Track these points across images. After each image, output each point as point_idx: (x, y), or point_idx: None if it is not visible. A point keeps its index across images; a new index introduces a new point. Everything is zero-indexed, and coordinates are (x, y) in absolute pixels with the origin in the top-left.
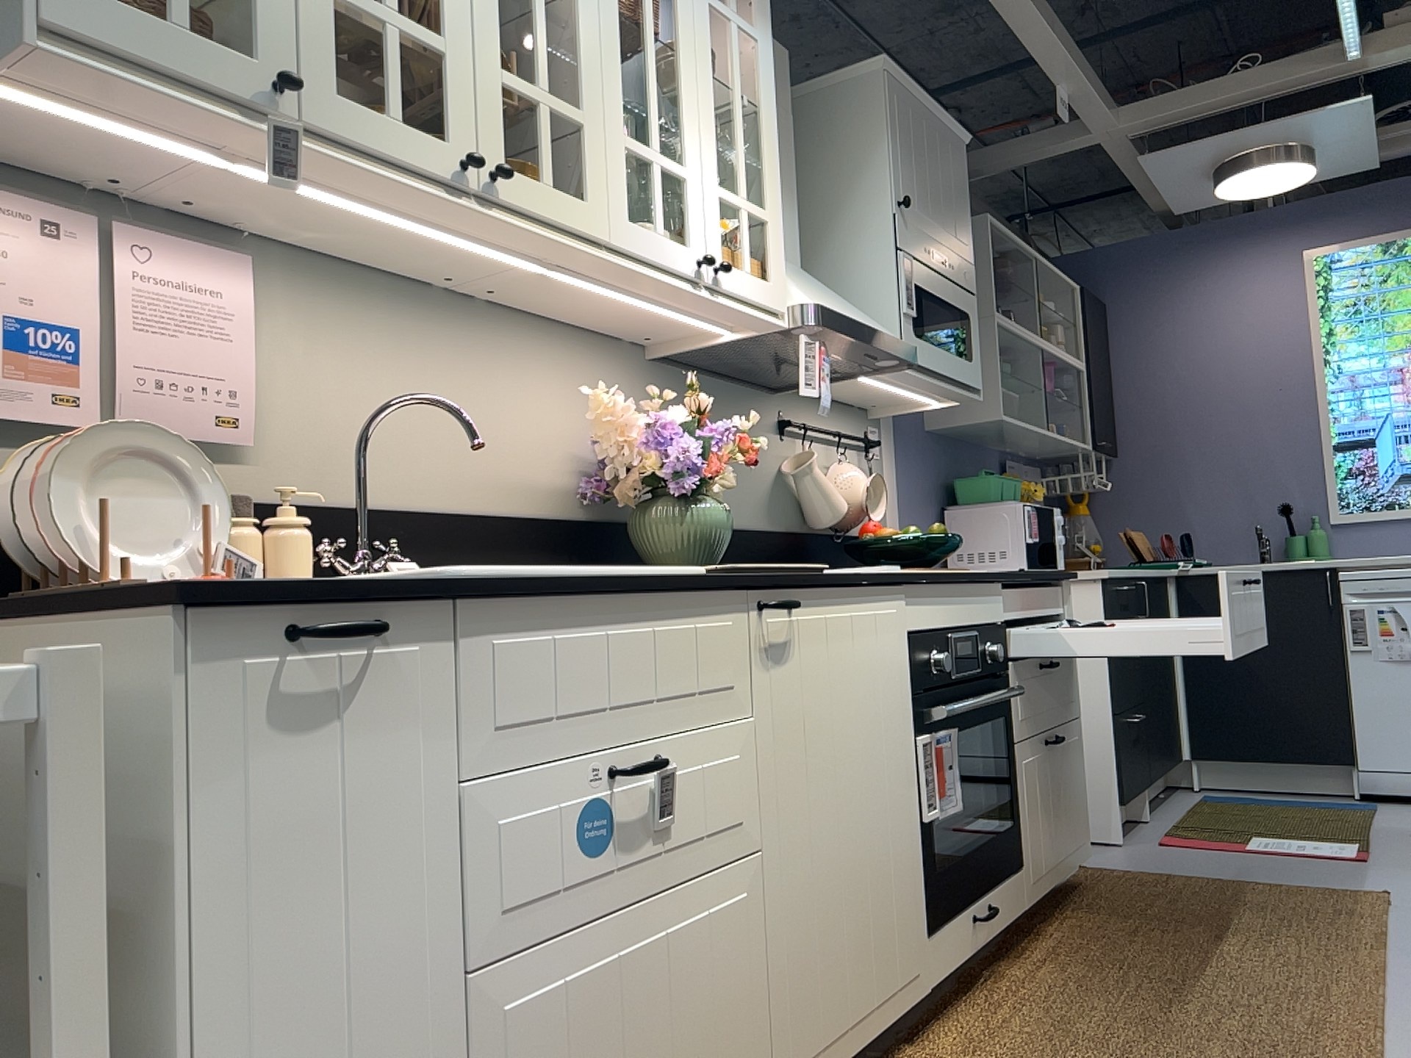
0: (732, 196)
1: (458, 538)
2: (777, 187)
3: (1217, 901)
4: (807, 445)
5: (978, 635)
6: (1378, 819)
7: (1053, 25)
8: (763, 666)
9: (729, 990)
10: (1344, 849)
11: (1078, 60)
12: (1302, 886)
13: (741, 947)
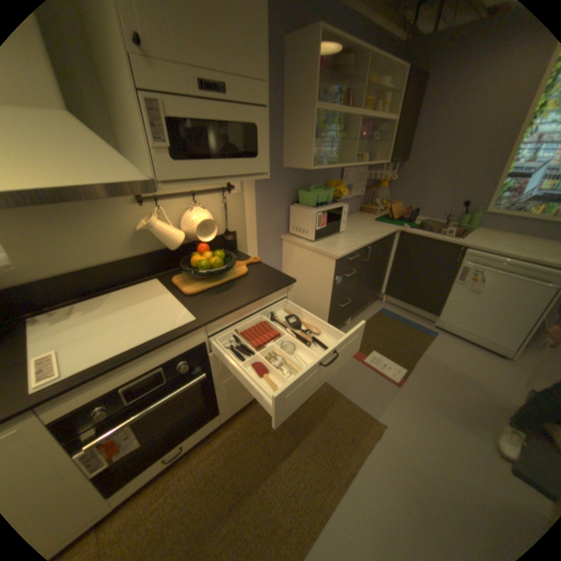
0: None
1: None
2: None
3: (315, 413)
4: (159, 205)
5: (163, 367)
6: (430, 349)
7: None
8: None
9: None
10: (398, 375)
11: None
12: (357, 408)
13: None
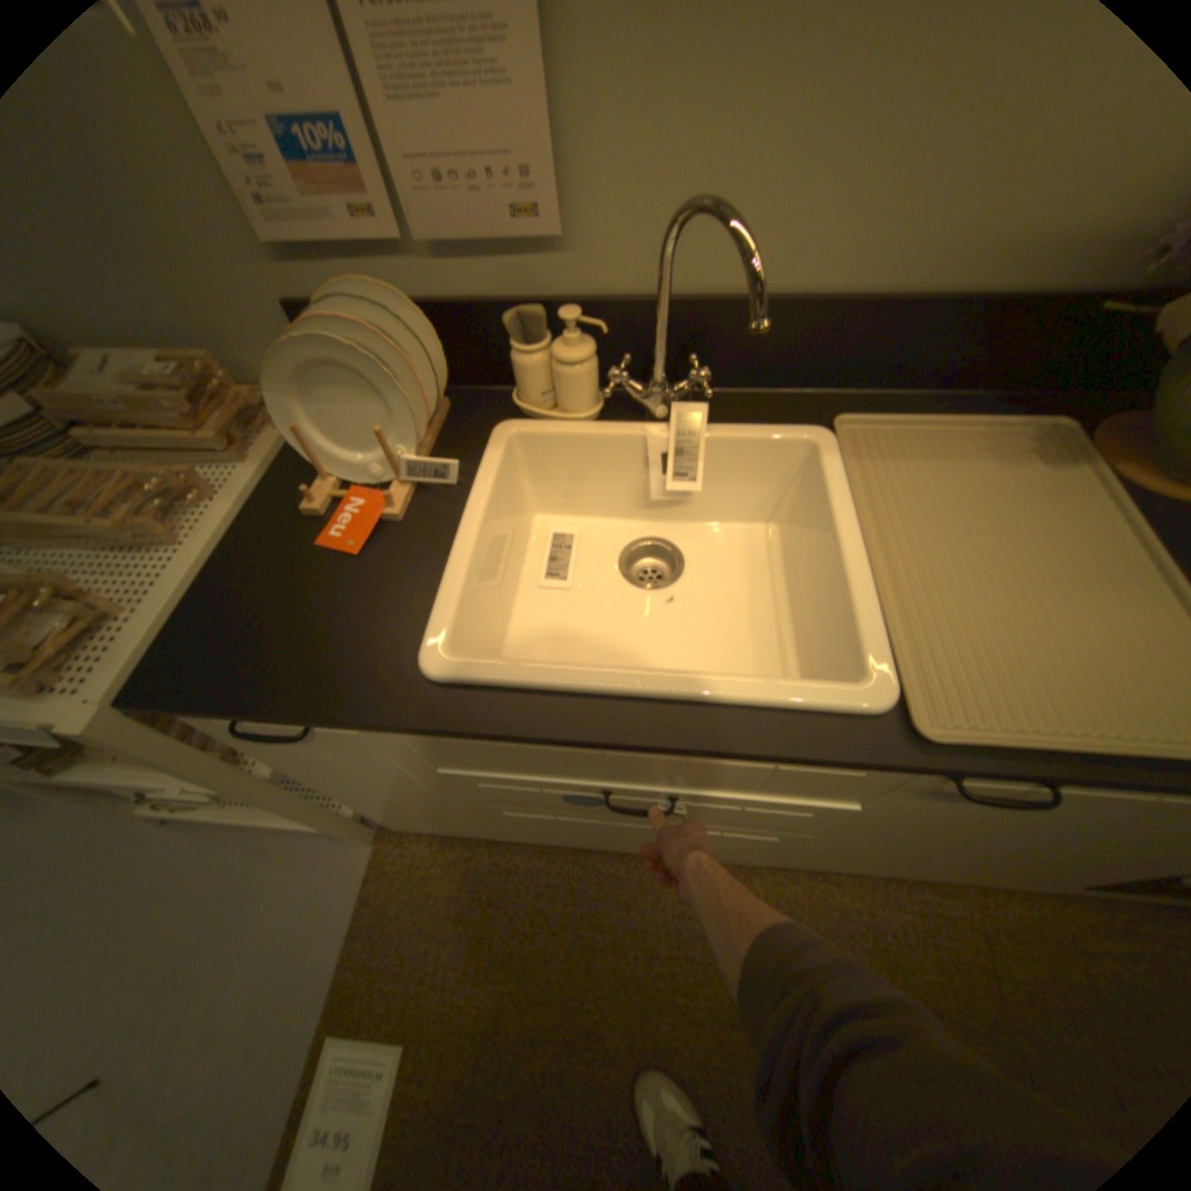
0: None
1: (843, 330)
2: None
3: None
4: None
5: None
6: None
7: None
8: (921, 799)
9: (738, 849)
10: None
11: None
12: None
13: (761, 846)
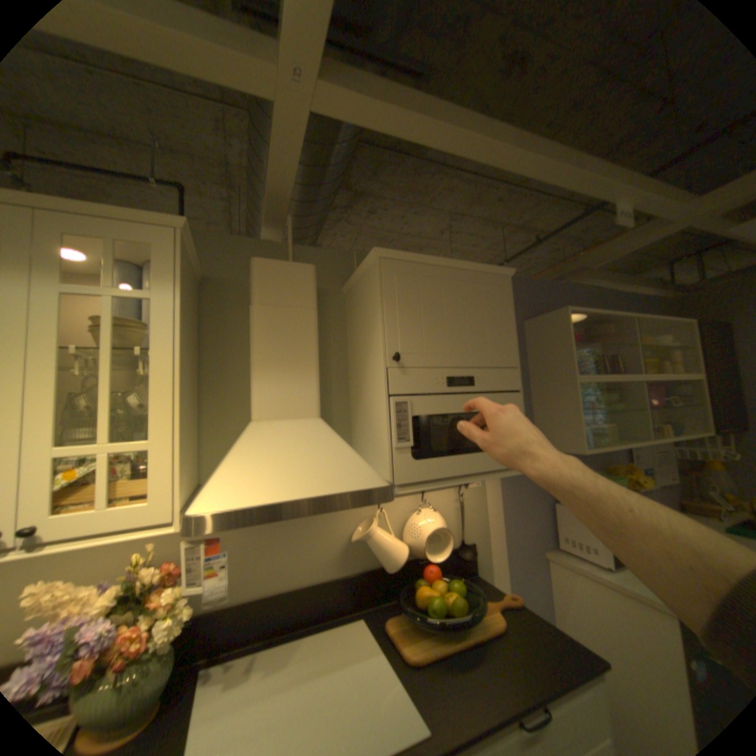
0: (80, 447)
1: None
2: (166, 414)
3: None
4: (380, 507)
5: None
6: None
7: (581, 160)
8: None
9: None
10: None
11: (627, 176)
12: None
13: None
